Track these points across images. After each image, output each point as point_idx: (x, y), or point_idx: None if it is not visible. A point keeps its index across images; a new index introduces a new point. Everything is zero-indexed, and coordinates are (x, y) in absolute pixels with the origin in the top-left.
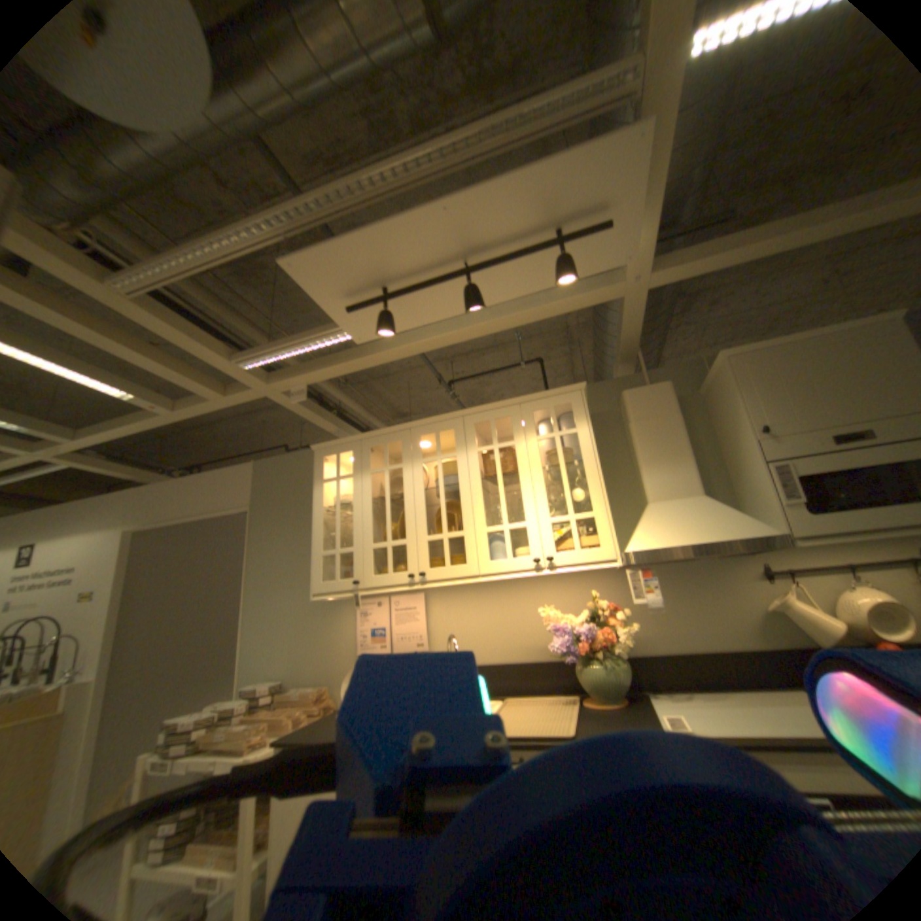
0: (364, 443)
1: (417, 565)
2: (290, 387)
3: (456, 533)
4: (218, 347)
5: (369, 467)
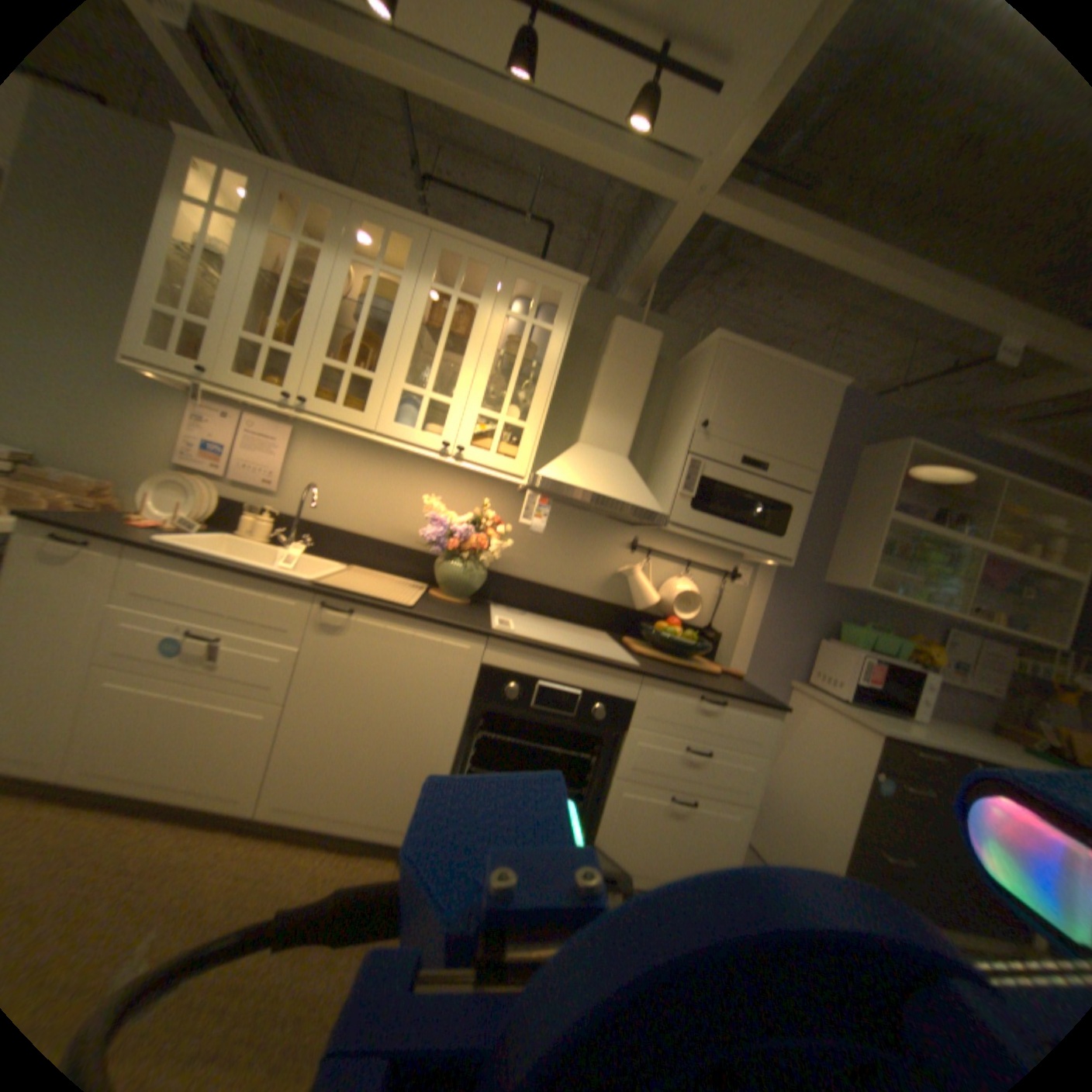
0: (269, 178)
1: (296, 389)
2: None
3: (363, 374)
4: None
5: (267, 222)
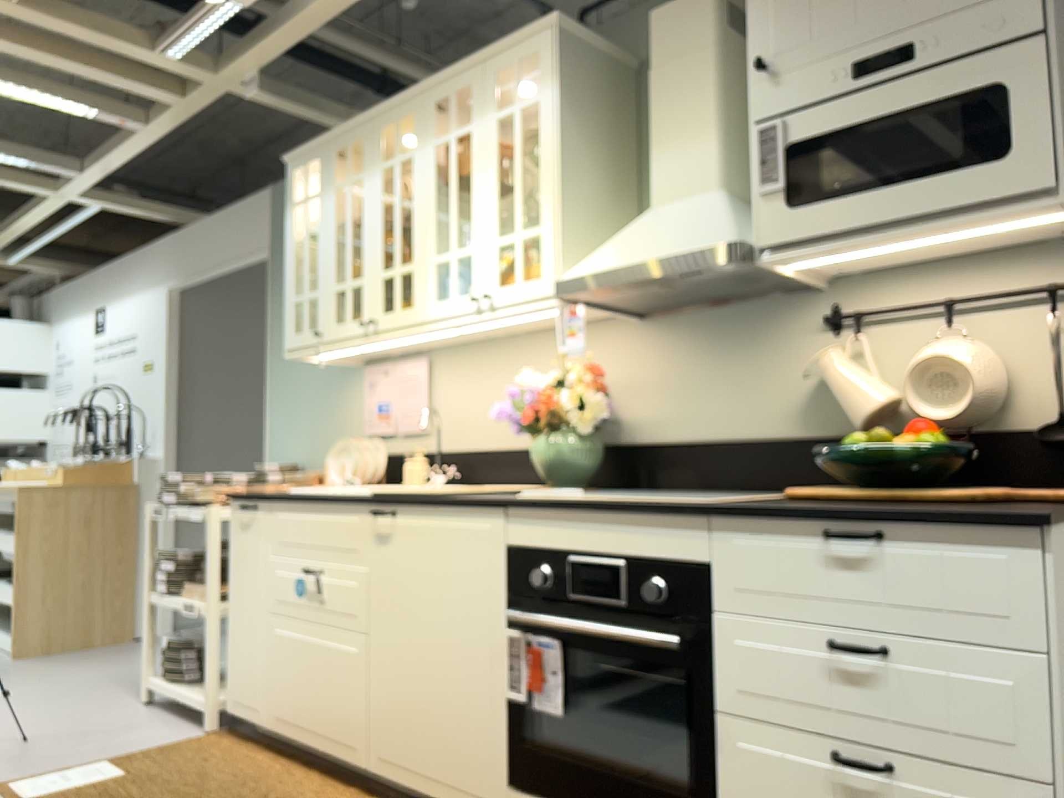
0: (328, 147)
1: (370, 311)
2: (241, 76)
3: (406, 266)
4: (134, 37)
5: (333, 182)
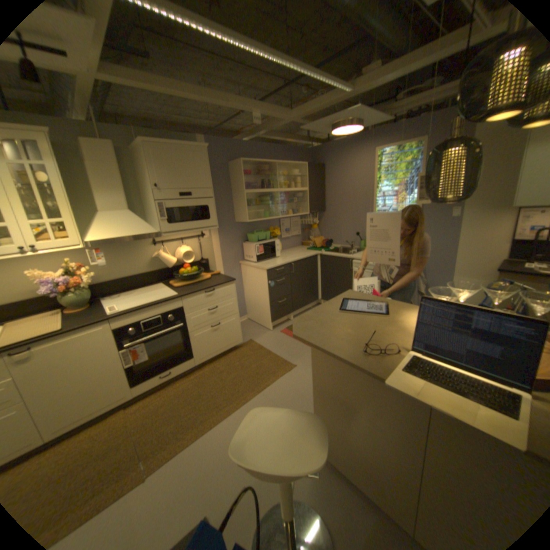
0: None
1: None
2: None
3: None
4: None
5: None
